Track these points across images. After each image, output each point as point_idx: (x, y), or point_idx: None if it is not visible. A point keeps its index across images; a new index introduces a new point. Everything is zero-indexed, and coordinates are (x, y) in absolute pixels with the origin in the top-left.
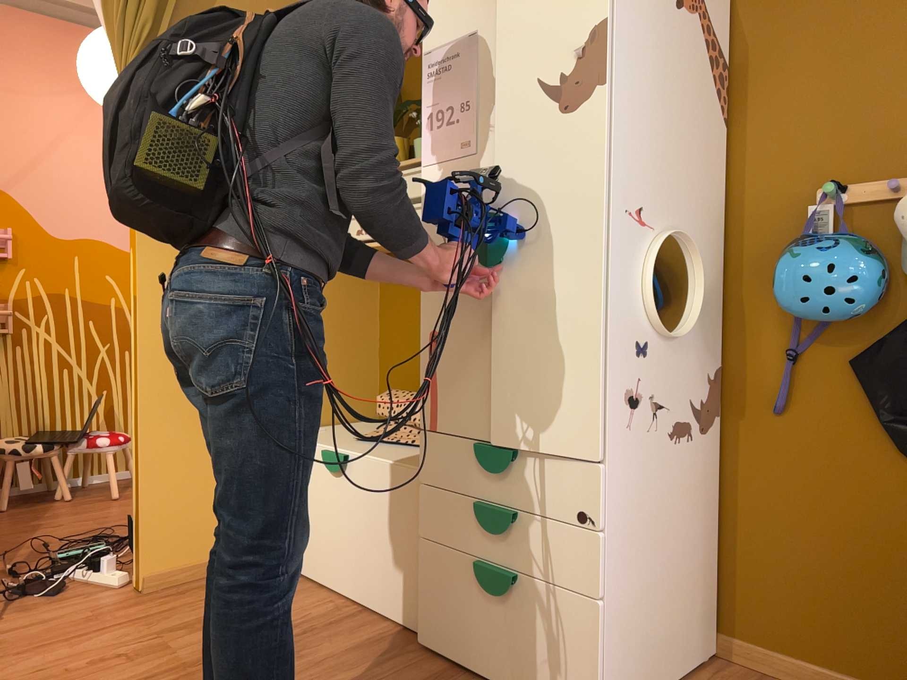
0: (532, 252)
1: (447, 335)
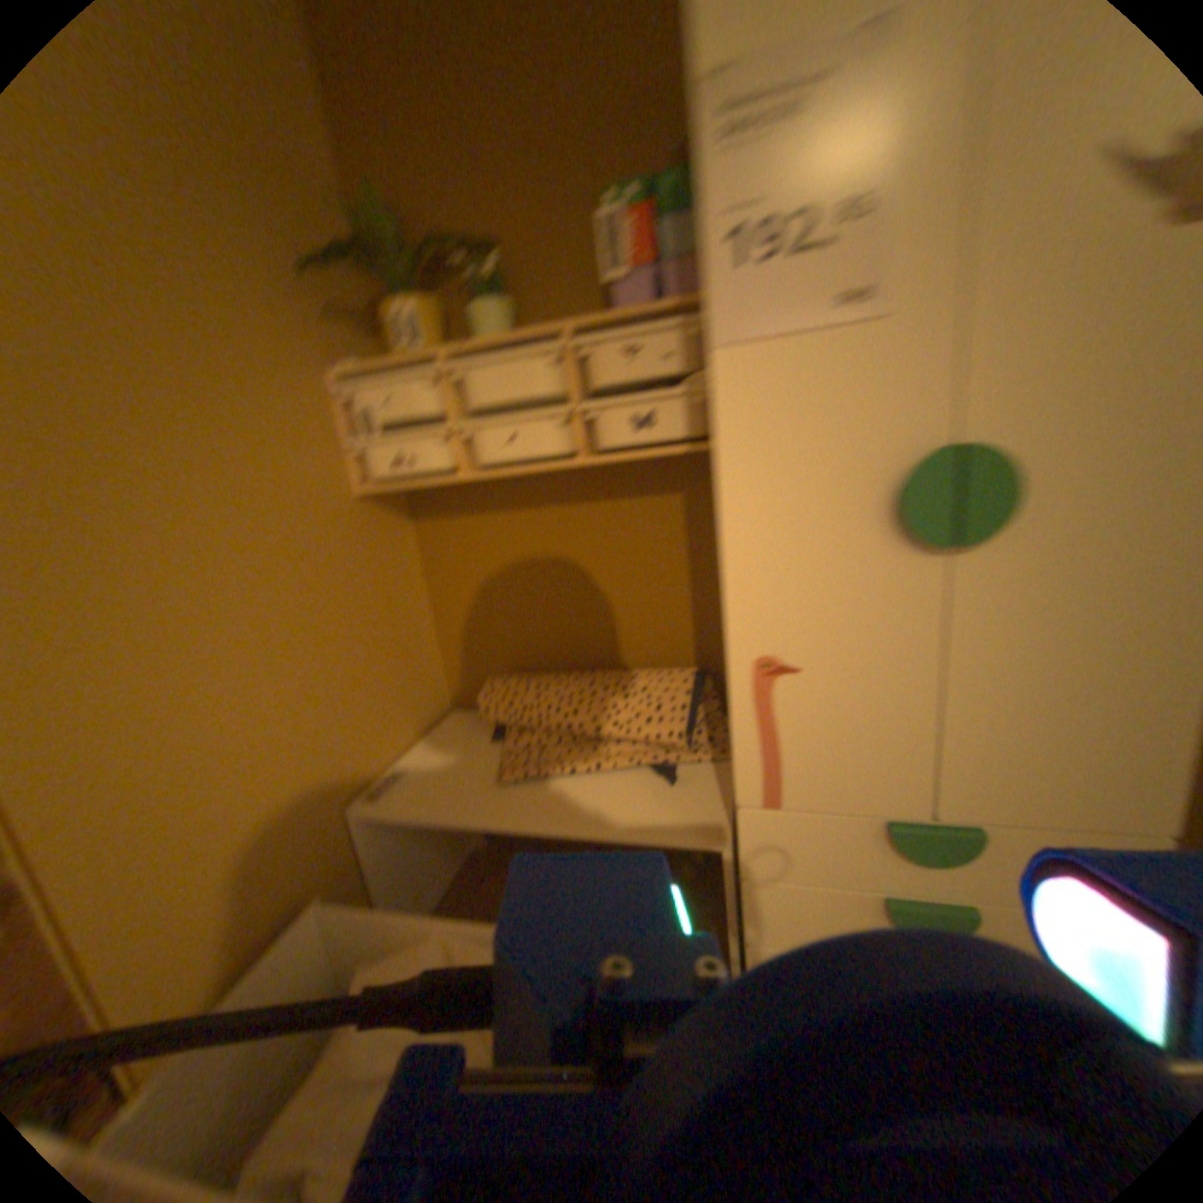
0: (1045, 514)
1: (805, 662)
